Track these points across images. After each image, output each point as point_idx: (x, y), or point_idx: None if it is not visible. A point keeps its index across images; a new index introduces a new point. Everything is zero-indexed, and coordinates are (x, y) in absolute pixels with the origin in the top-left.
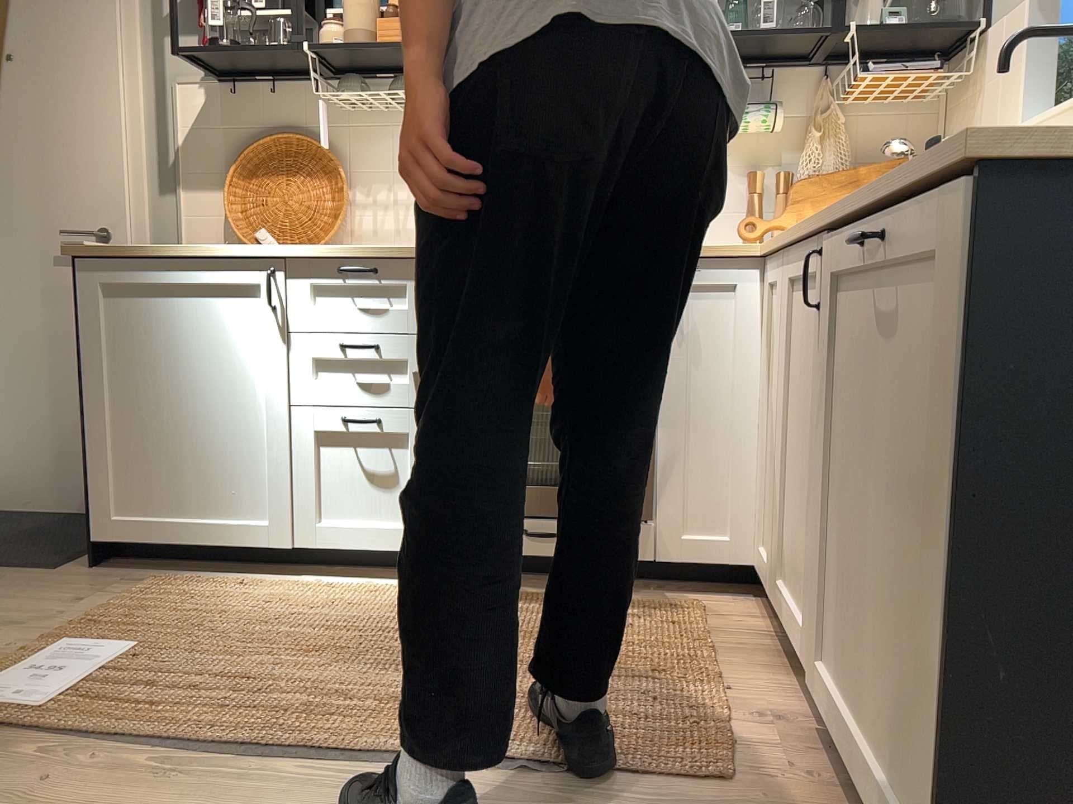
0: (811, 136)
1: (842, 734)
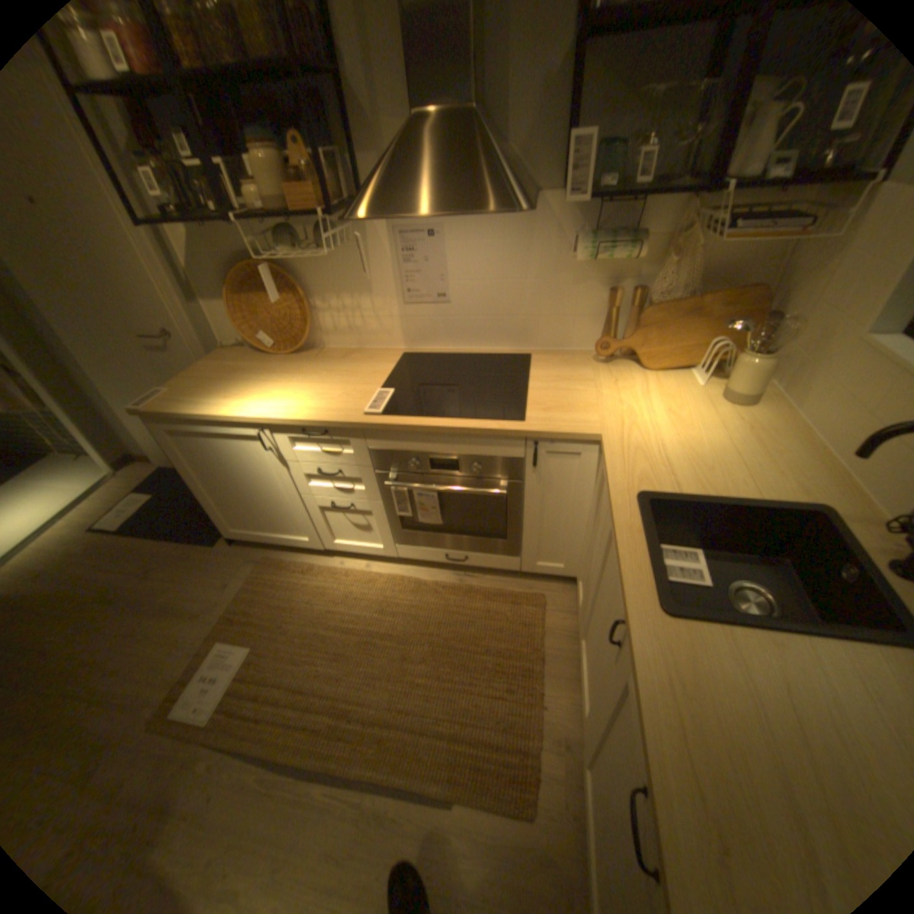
0: (674, 251)
1: (586, 824)
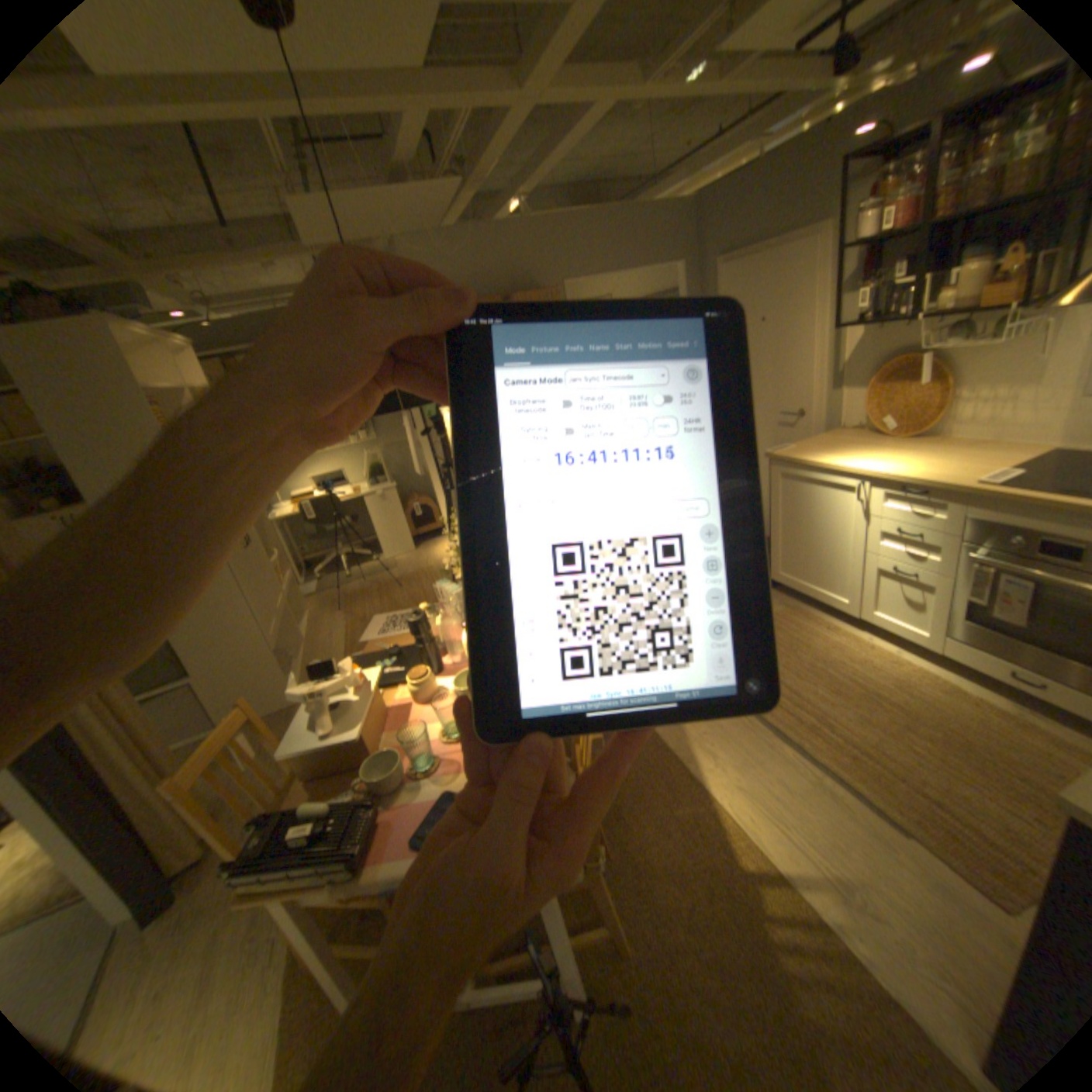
0: None
1: None
